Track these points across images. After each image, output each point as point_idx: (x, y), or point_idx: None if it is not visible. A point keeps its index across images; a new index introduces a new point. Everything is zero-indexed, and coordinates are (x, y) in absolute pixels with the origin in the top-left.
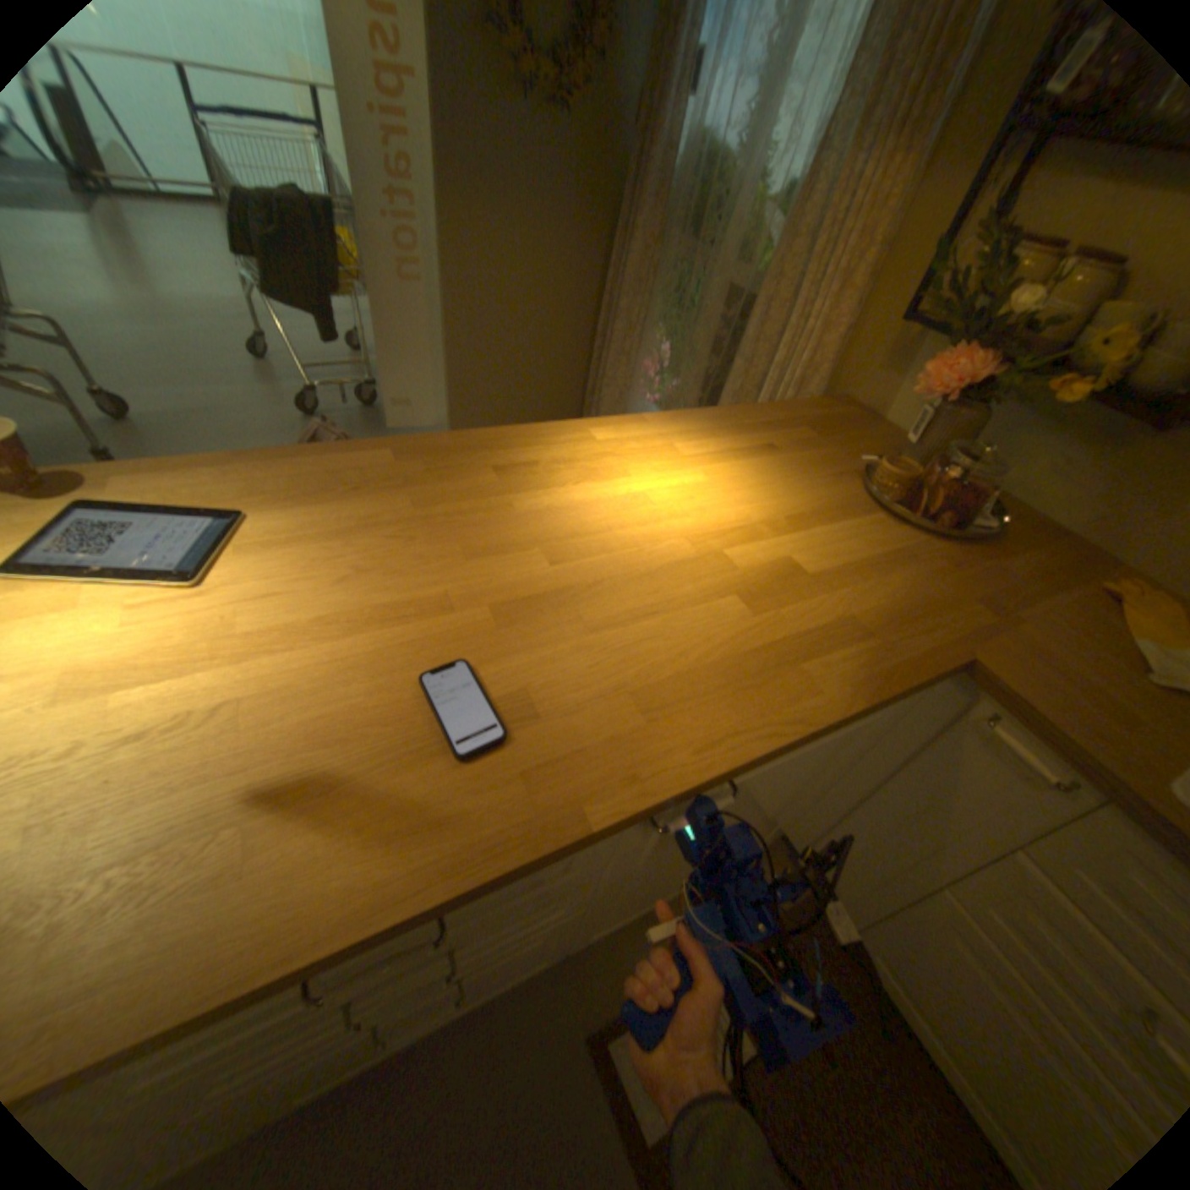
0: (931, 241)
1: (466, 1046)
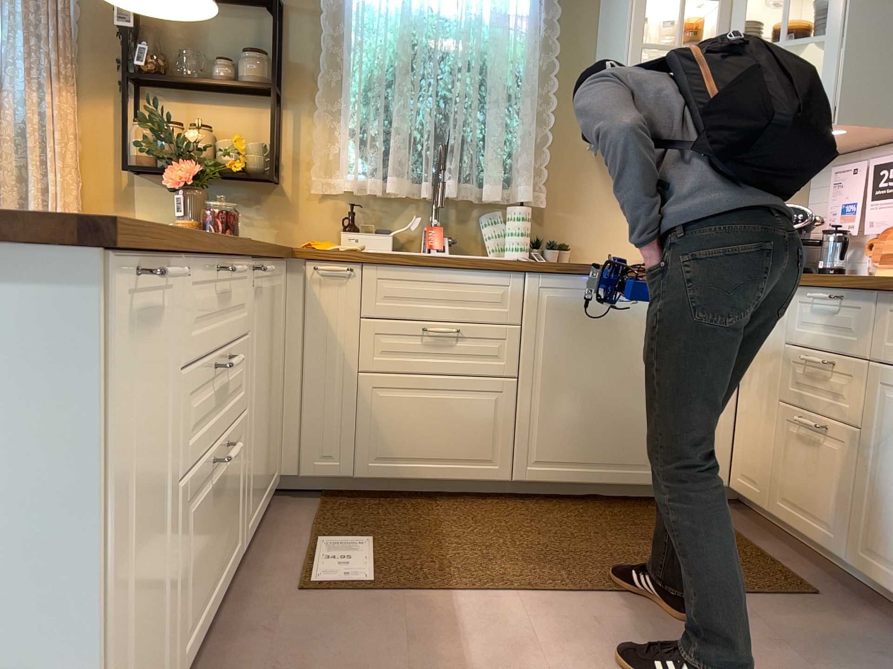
0: (106, 138)
1: (231, 645)
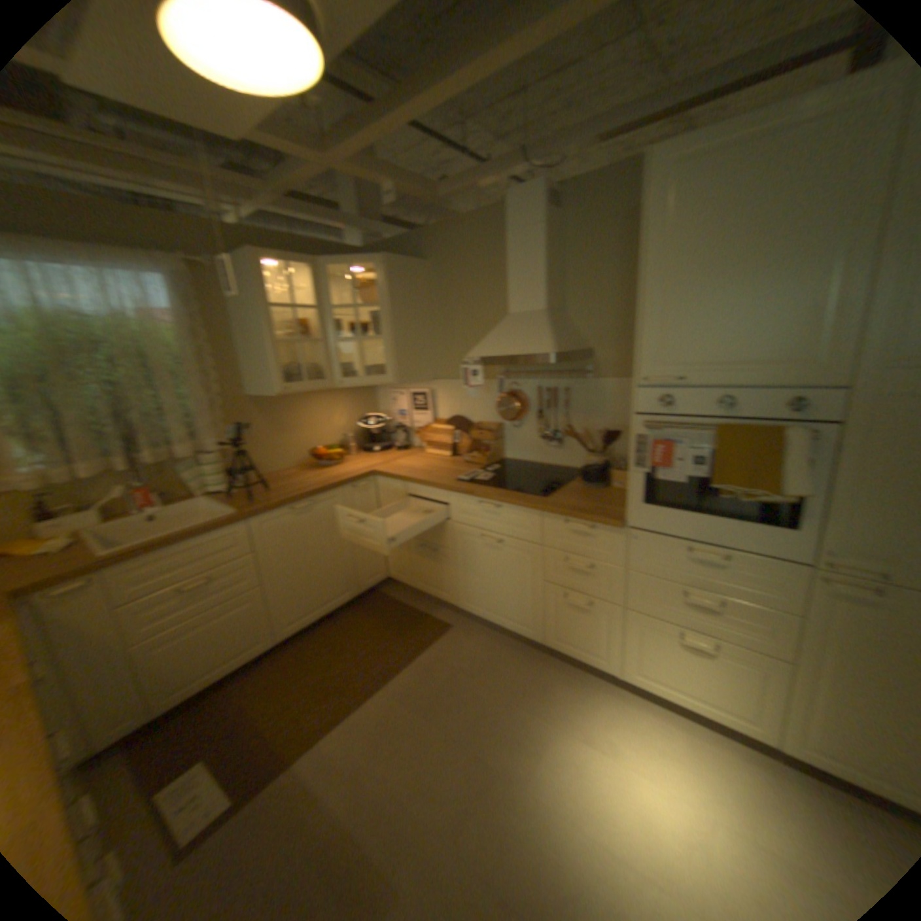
0: None
1: None
